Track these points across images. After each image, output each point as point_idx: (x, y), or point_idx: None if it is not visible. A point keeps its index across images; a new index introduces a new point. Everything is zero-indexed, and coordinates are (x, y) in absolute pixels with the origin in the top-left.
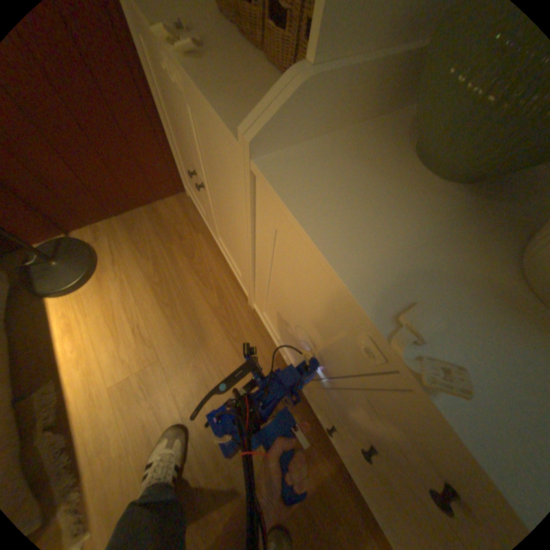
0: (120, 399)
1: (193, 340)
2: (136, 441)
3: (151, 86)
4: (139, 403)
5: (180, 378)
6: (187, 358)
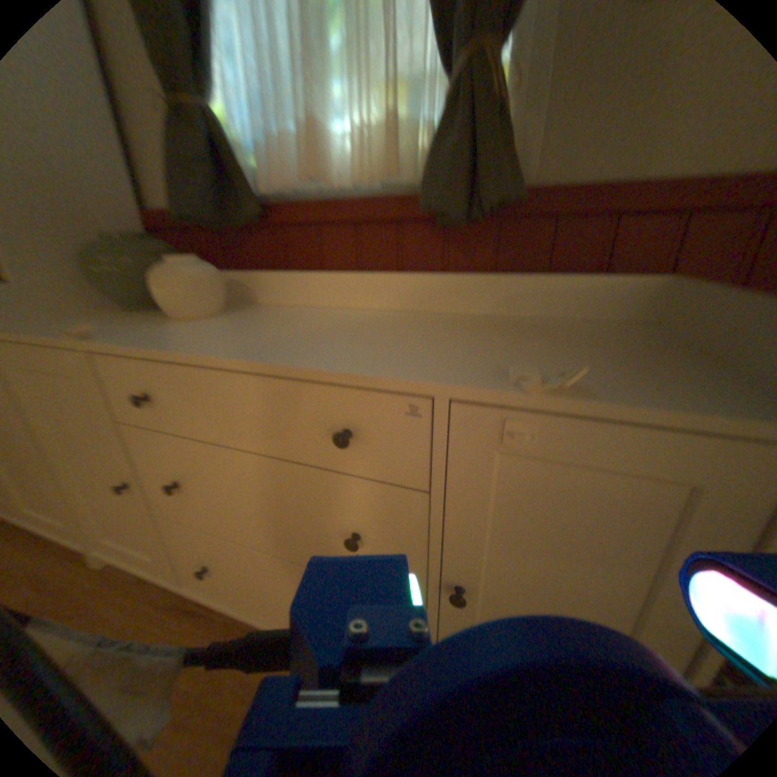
0: None
1: None
2: None
3: None
4: None
5: None
6: None
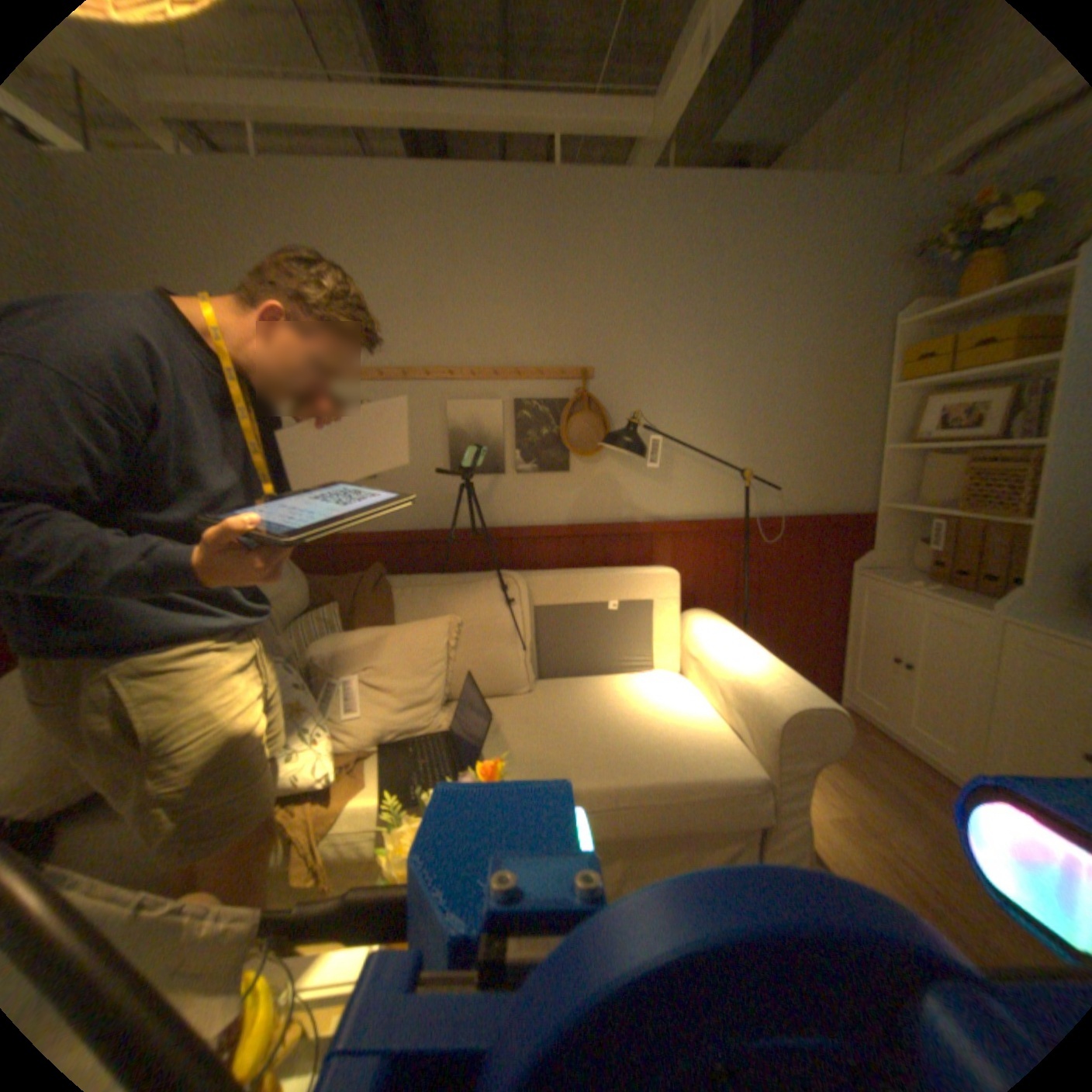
0: (846, 832)
1: (909, 811)
2: (881, 868)
3: (849, 617)
4: (870, 841)
5: (909, 835)
6: (909, 823)
